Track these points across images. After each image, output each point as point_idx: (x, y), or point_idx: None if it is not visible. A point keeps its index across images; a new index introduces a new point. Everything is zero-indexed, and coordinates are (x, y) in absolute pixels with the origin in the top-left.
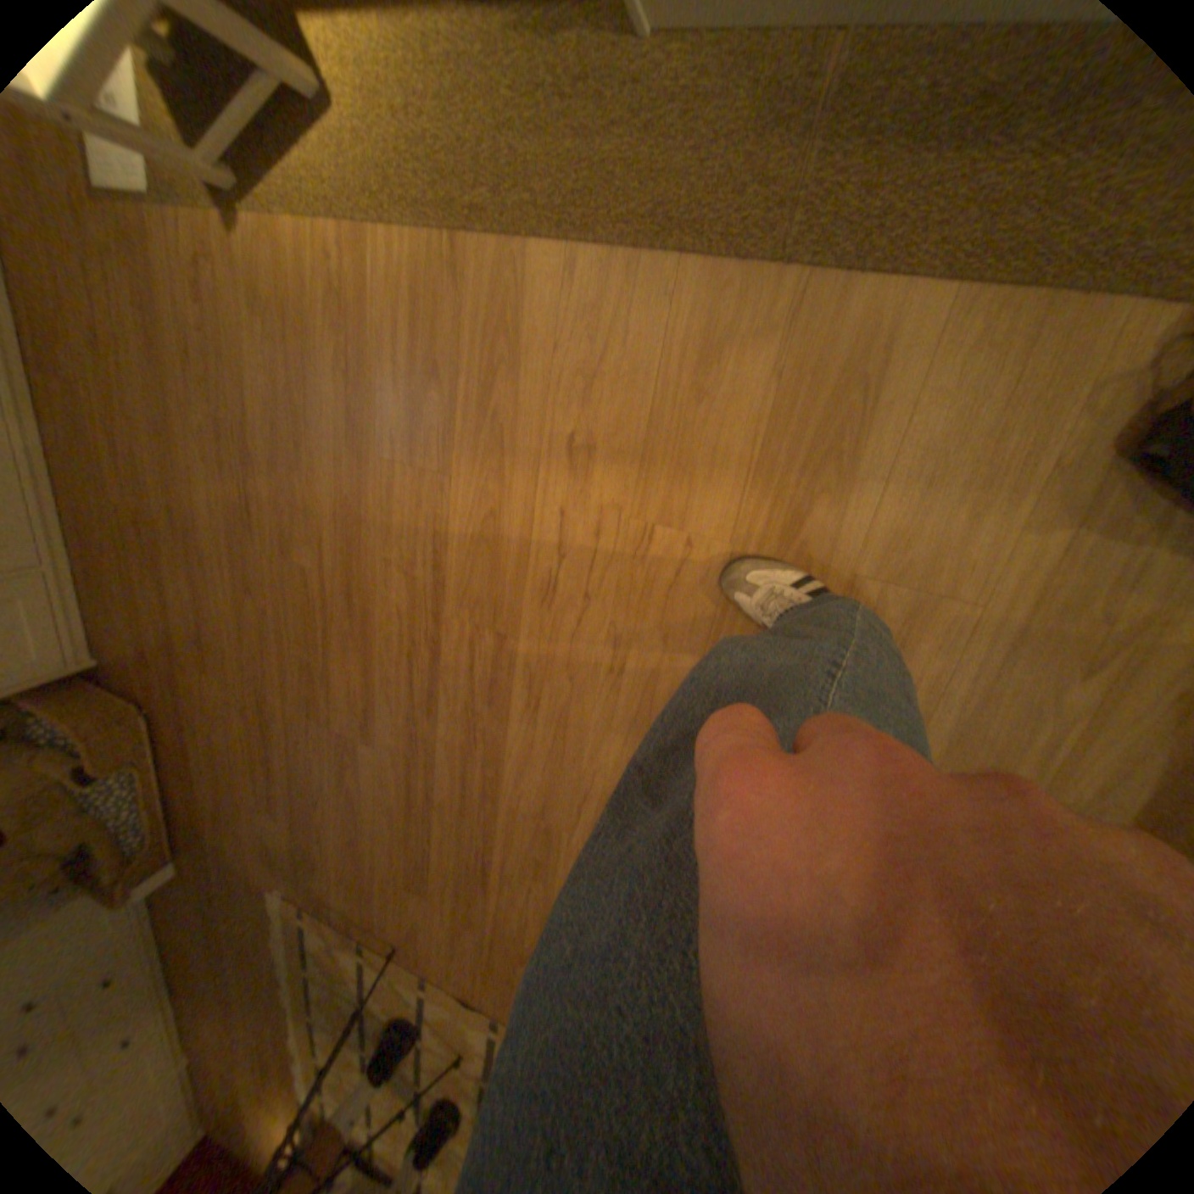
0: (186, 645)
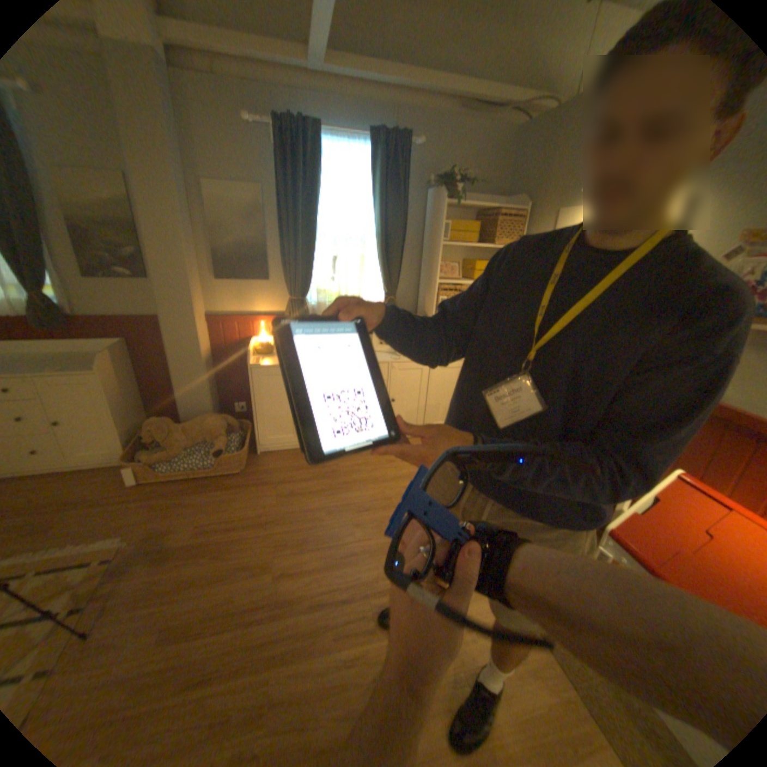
0: (288, 493)
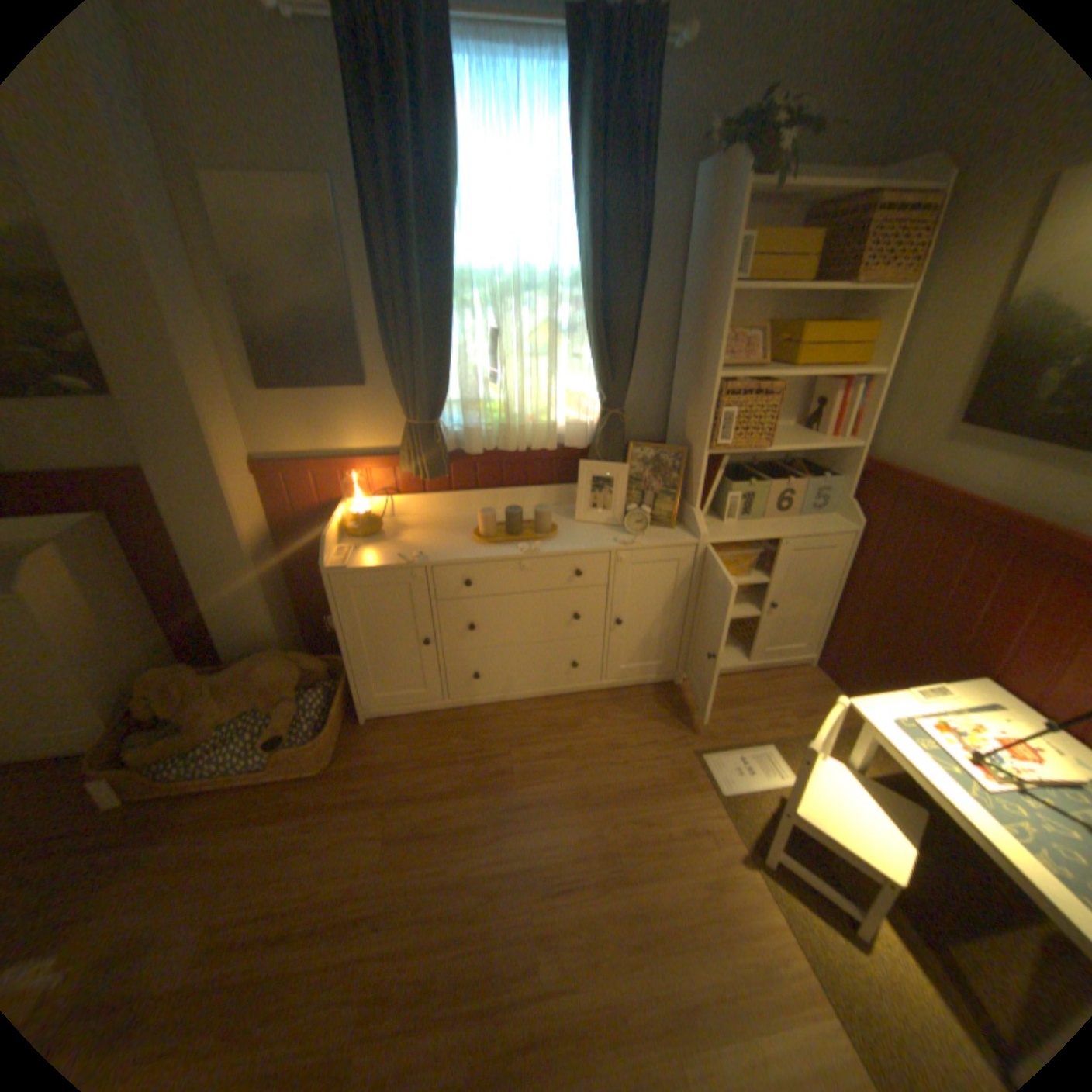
0: (407, 833)
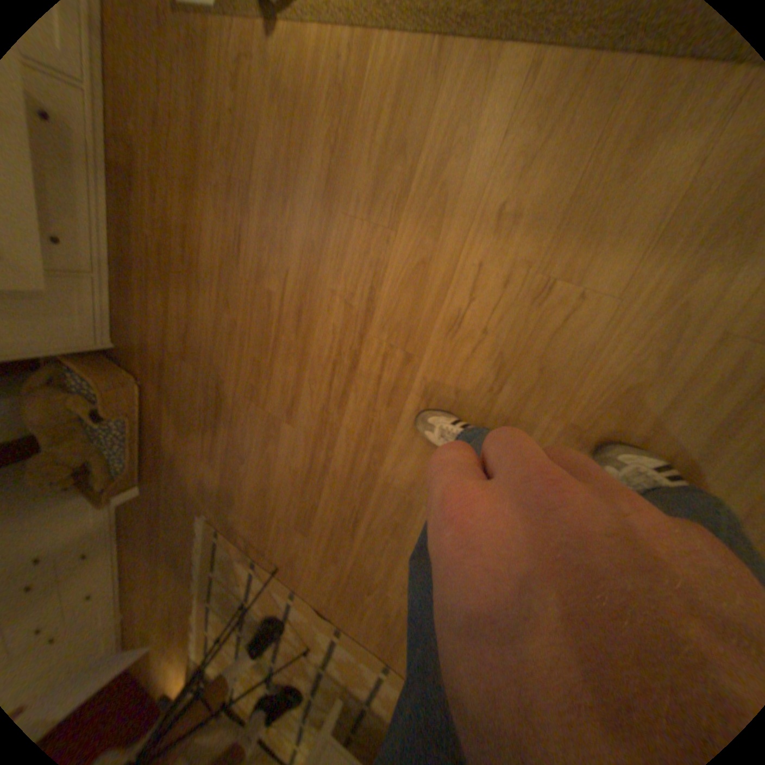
0: (177, 341)
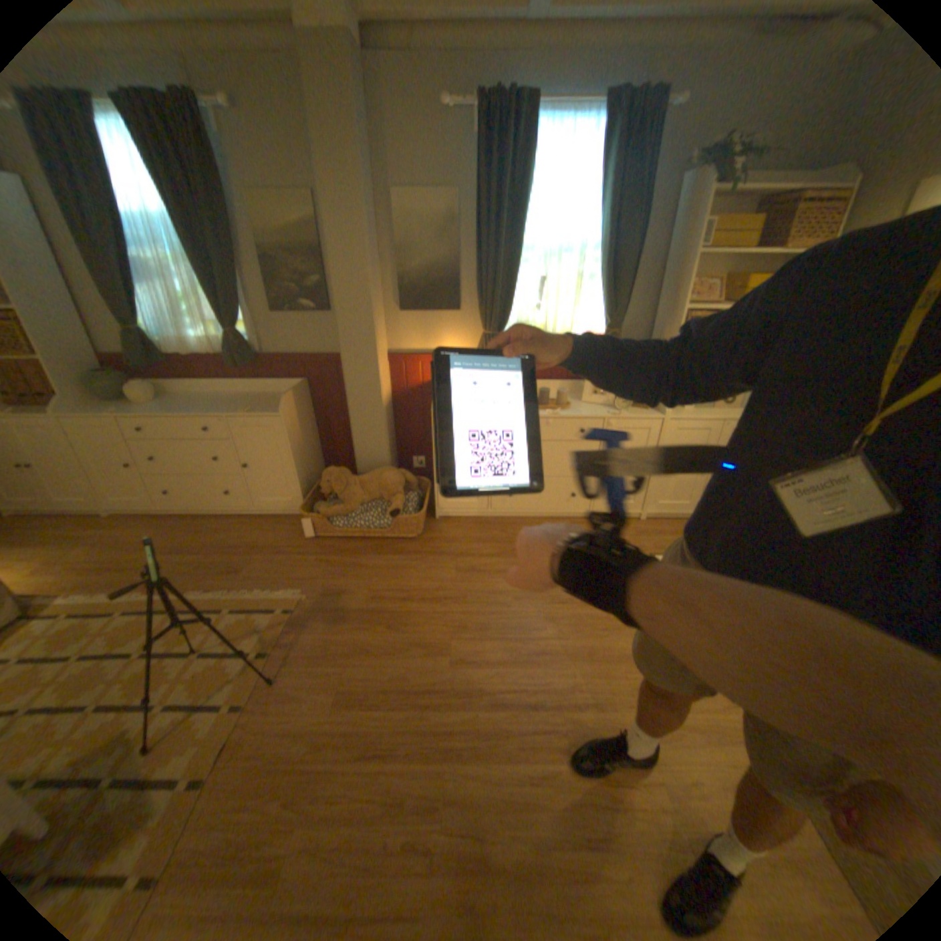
0: (469, 568)
